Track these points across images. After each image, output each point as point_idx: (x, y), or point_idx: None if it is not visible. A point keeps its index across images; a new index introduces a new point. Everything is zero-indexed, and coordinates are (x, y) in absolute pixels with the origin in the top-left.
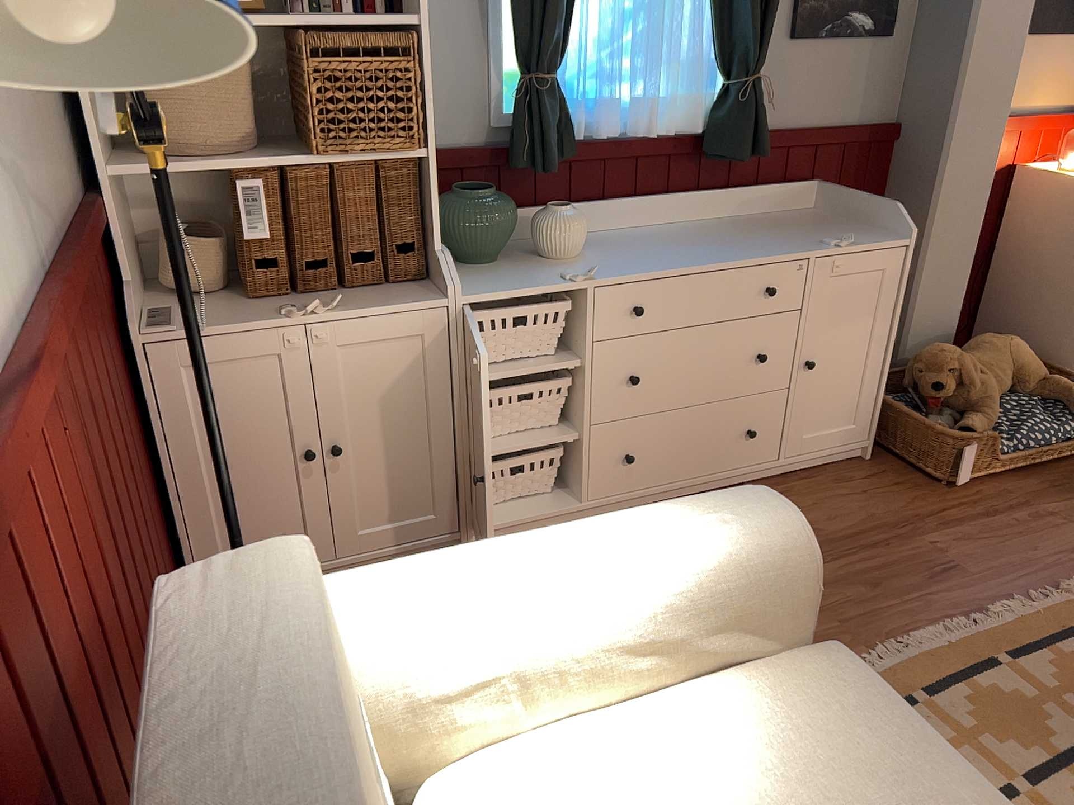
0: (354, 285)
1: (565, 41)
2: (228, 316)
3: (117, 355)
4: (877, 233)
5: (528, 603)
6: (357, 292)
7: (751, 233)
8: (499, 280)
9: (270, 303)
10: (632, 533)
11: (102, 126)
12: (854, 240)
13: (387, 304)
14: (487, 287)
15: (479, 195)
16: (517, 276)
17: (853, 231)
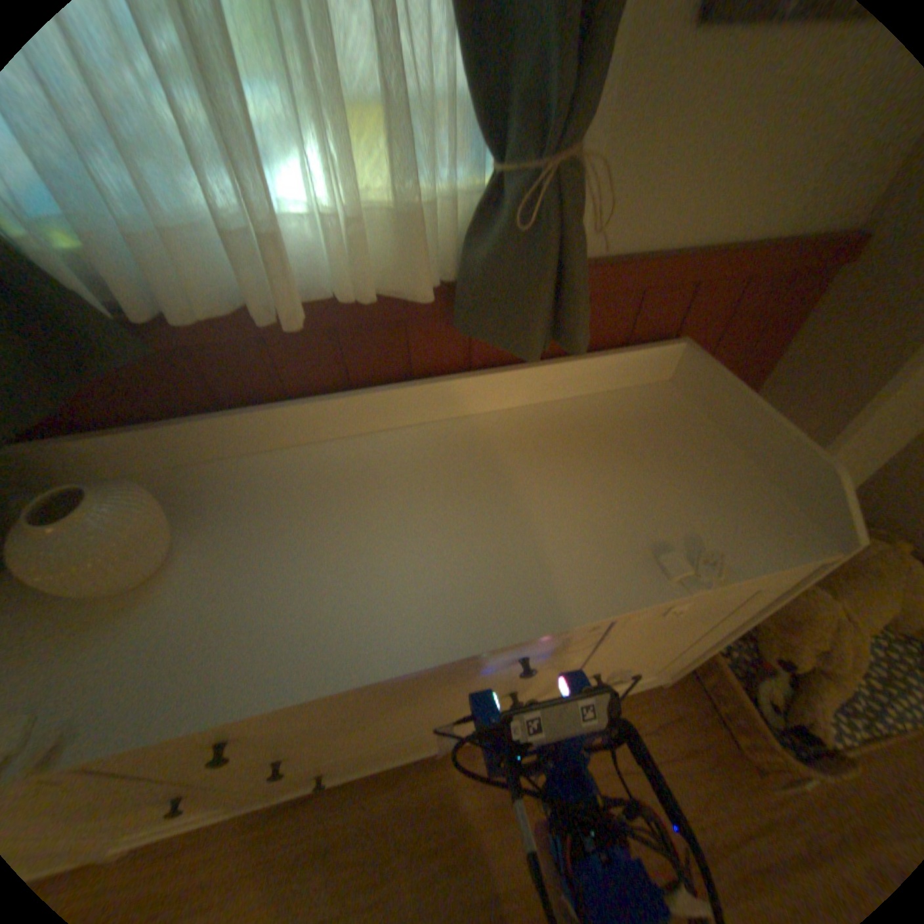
0: None
1: None
2: None
3: None
4: (769, 503)
5: None
6: None
7: (531, 483)
8: None
9: None
10: None
11: None
12: (723, 570)
13: None
14: None
15: None
16: None
17: (722, 486)
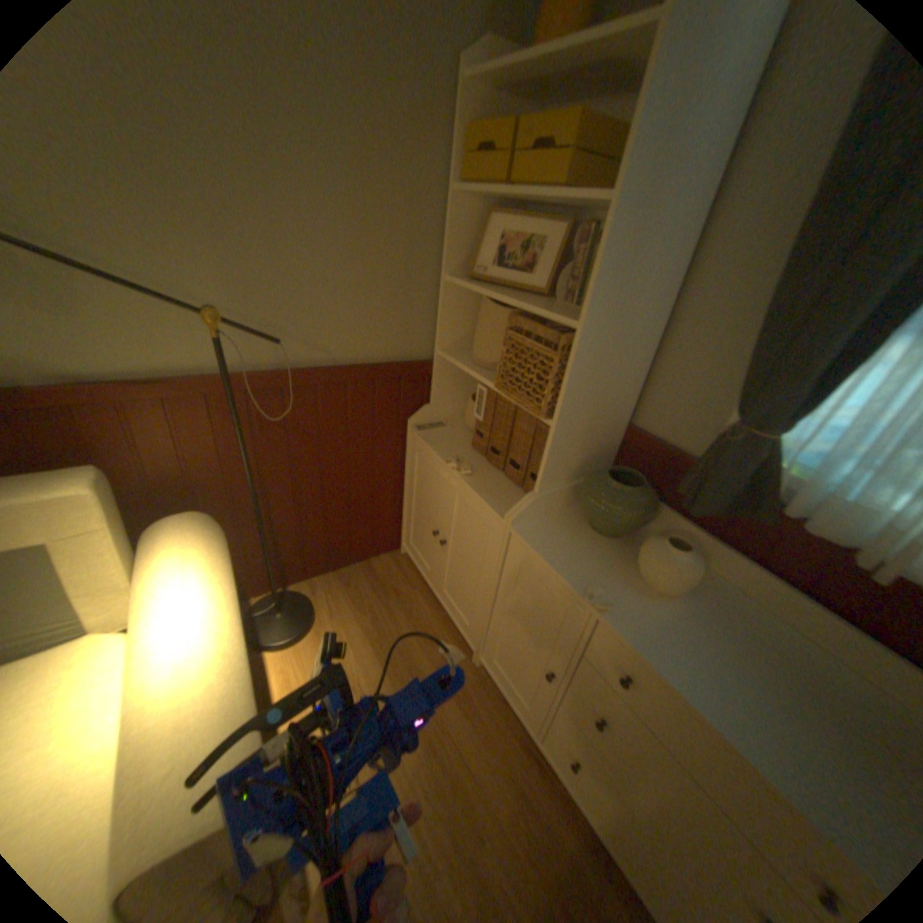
0: (509, 476)
1: (811, 406)
2: (445, 444)
3: (388, 427)
4: None
5: (143, 635)
6: (501, 480)
7: None
8: (564, 545)
9: (469, 453)
10: (186, 691)
11: (459, 331)
12: None
13: (487, 496)
14: (540, 540)
15: (613, 483)
16: (577, 556)
17: None
